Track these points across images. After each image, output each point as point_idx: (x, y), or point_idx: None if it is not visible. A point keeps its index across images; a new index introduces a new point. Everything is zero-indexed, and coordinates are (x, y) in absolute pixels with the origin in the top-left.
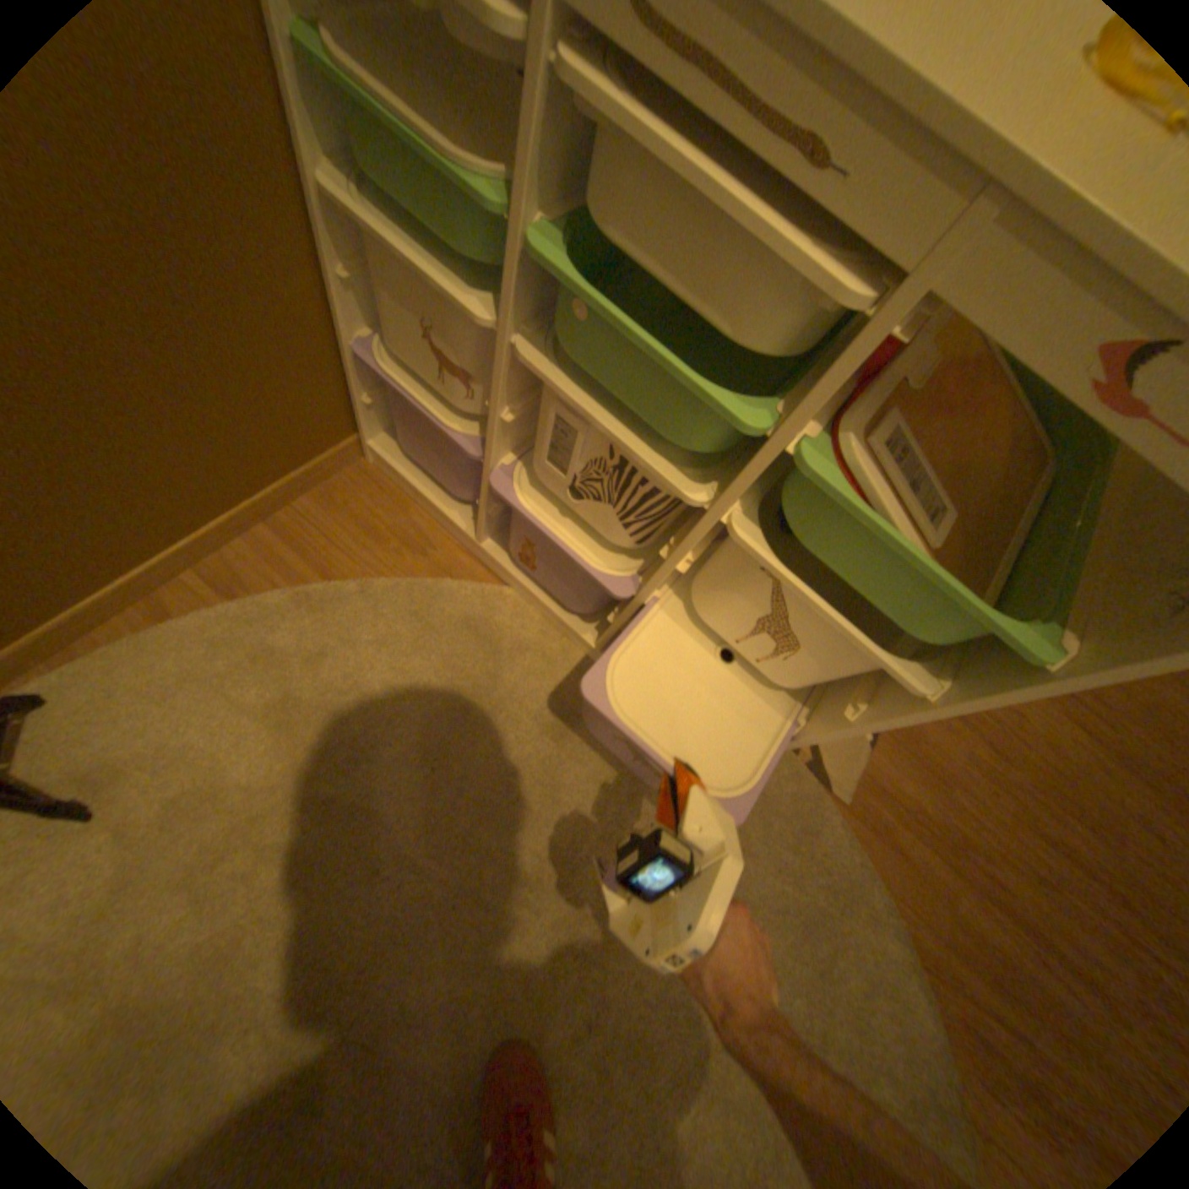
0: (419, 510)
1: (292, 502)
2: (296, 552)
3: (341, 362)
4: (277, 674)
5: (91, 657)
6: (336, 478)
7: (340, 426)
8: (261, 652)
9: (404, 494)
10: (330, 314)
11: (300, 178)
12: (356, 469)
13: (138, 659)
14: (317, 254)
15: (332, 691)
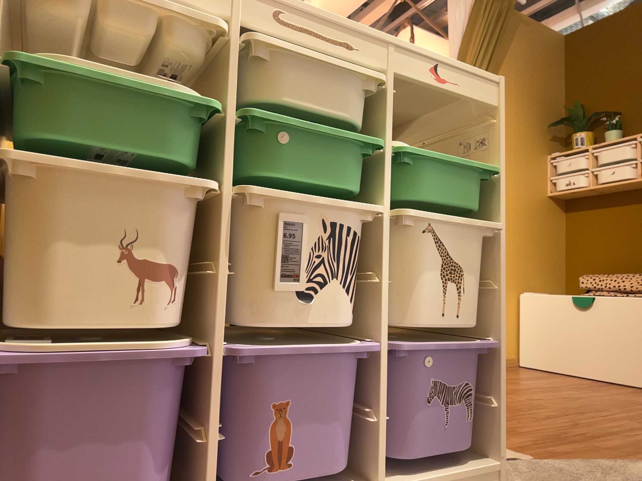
0: None
1: None
2: None
3: None
4: None
5: None
6: None
7: None
8: None
9: None
10: None
11: None
12: None
13: None
14: None
15: None
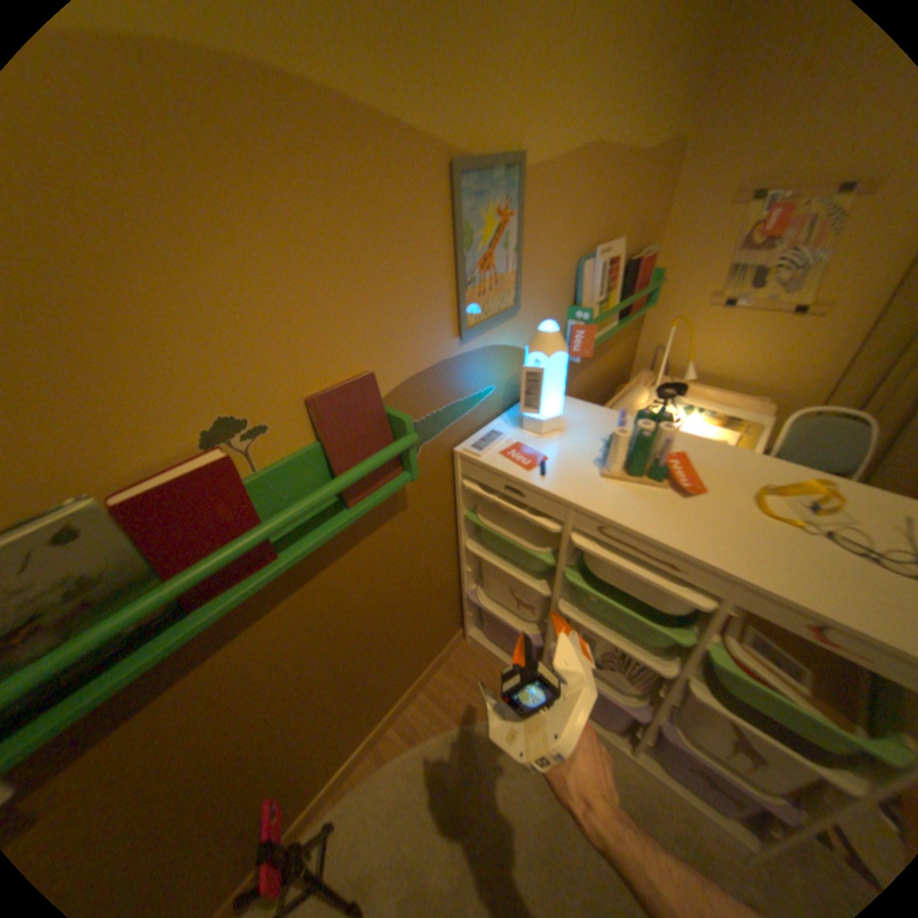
0: (500, 669)
1: (434, 676)
2: (441, 708)
3: (461, 599)
4: (445, 797)
5: (353, 793)
6: (453, 656)
7: (456, 628)
8: (434, 782)
9: (490, 660)
10: (460, 582)
11: (458, 544)
12: (462, 648)
13: (375, 793)
14: (459, 564)
15: (477, 809)
